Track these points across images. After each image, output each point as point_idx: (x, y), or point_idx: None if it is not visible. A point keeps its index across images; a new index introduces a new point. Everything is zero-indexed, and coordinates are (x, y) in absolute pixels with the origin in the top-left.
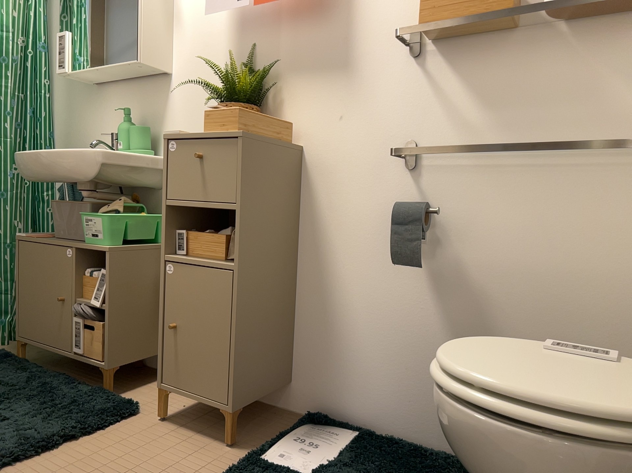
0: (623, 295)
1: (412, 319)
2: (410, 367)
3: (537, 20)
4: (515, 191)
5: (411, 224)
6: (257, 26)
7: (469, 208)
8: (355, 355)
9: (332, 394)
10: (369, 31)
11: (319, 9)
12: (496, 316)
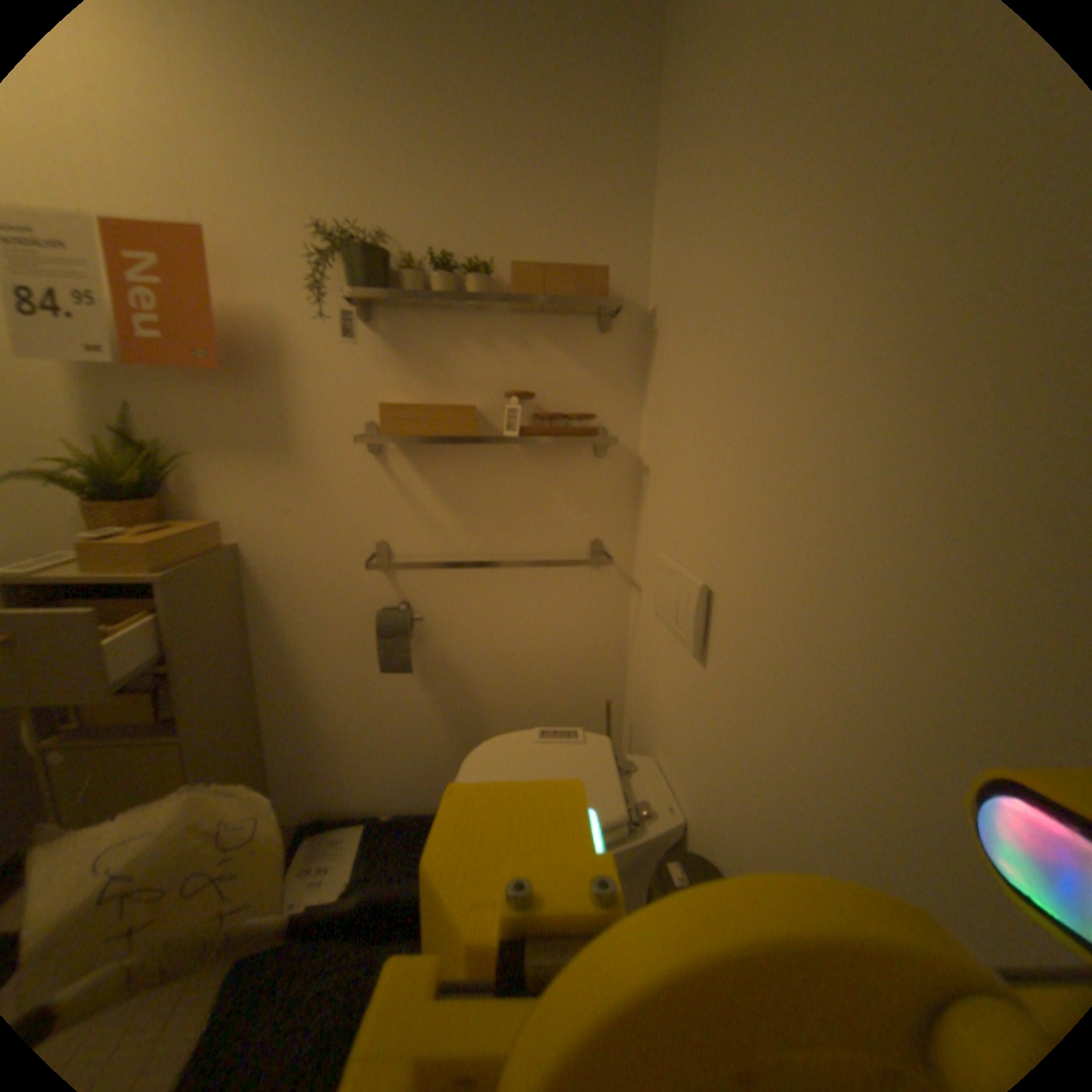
0: (577, 660)
1: (407, 710)
2: (409, 753)
3: (500, 429)
4: (492, 586)
5: (400, 636)
6: (119, 369)
7: (452, 603)
8: (347, 756)
9: (325, 799)
10: (314, 409)
11: (232, 366)
12: (484, 693)
